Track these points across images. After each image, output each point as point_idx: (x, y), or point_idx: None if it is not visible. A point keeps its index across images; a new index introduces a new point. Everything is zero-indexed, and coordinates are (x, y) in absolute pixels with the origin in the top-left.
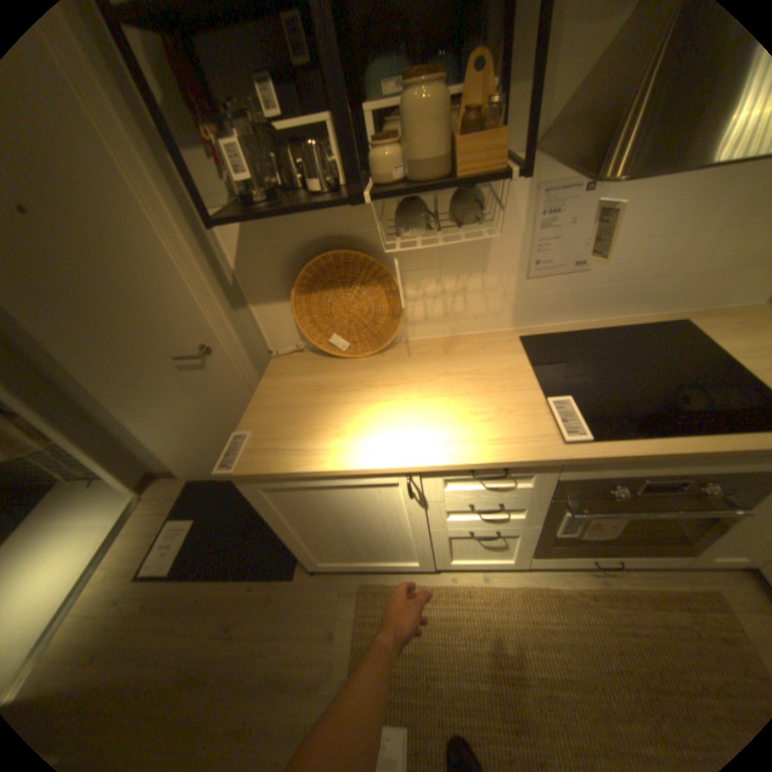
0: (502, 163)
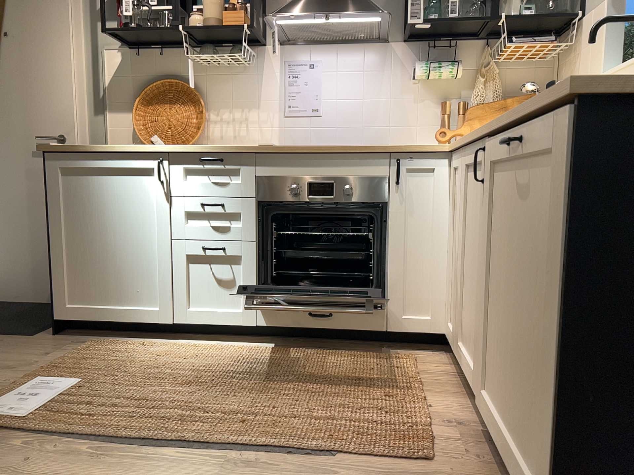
0: (241, 25)
